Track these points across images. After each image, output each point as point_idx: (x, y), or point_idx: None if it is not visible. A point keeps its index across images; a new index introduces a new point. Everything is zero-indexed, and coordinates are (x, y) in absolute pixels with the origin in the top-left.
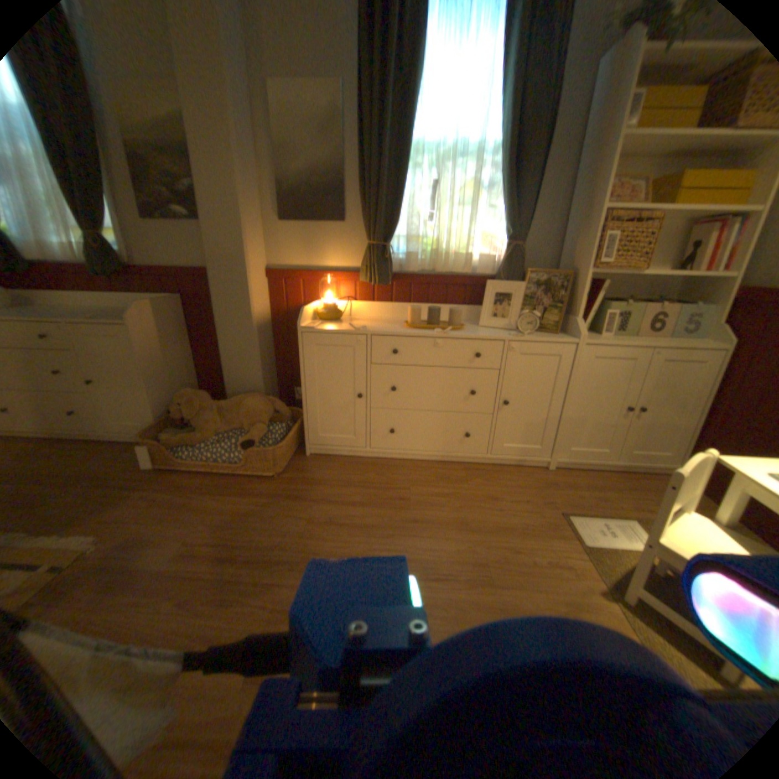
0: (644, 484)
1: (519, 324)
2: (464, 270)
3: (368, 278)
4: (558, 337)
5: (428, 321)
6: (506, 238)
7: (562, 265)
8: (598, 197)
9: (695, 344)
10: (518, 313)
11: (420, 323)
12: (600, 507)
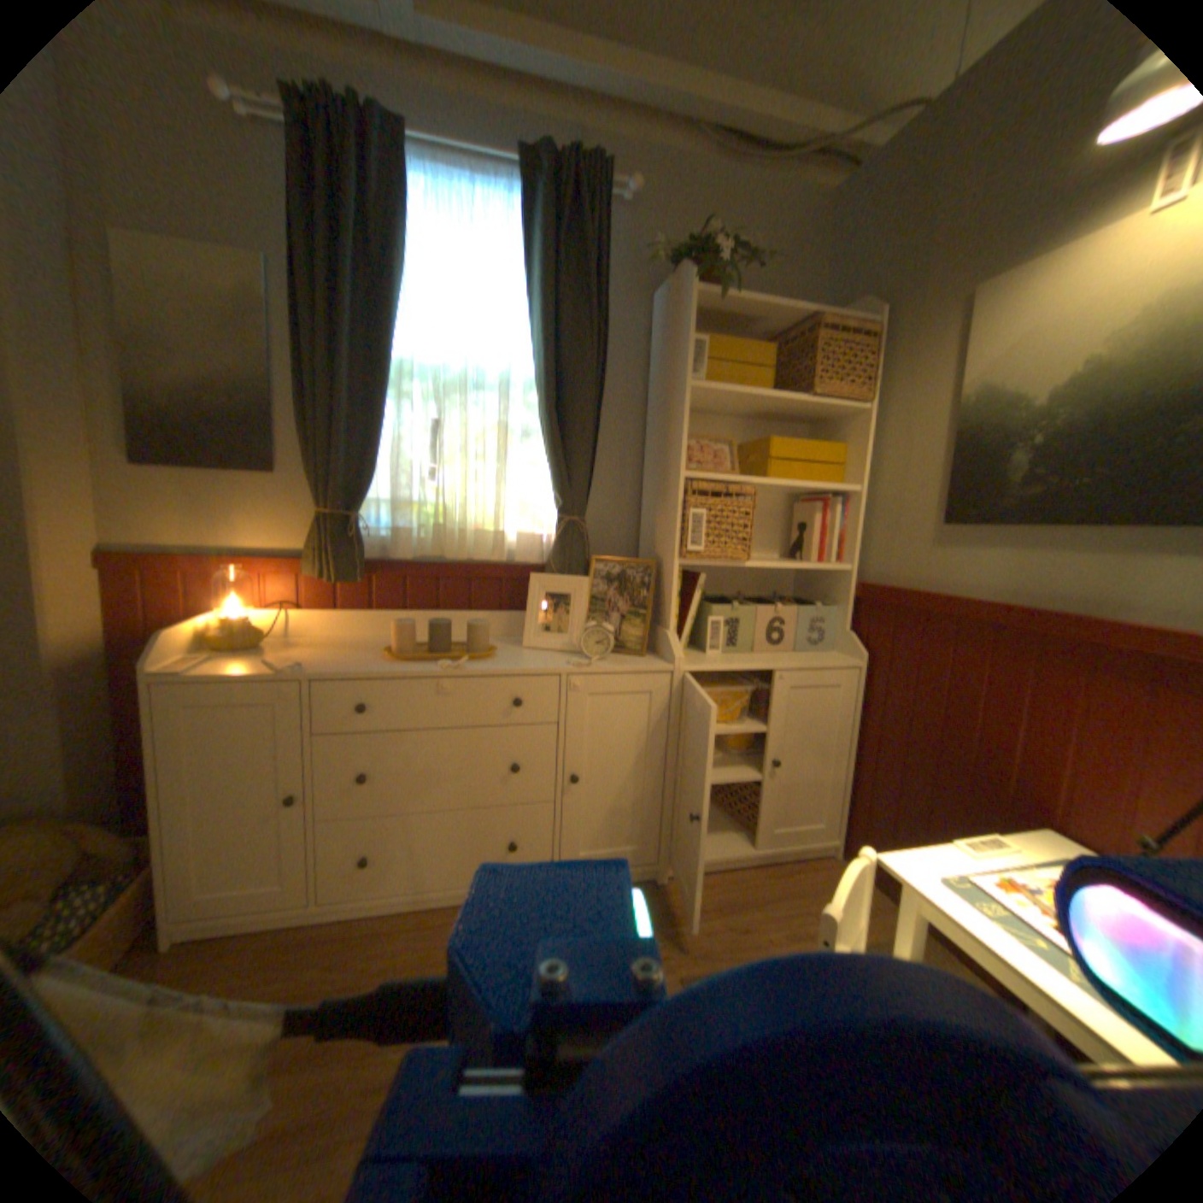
0: (797, 883)
1: (585, 643)
2: (495, 558)
3: (318, 572)
4: (644, 662)
5: (433, 646)
6: (557, 511)
7: (642, 551)
8: (673, 462)
9: (824, 661)
10: (582, 625)
11: (417, 651)
12: (740, 948)
